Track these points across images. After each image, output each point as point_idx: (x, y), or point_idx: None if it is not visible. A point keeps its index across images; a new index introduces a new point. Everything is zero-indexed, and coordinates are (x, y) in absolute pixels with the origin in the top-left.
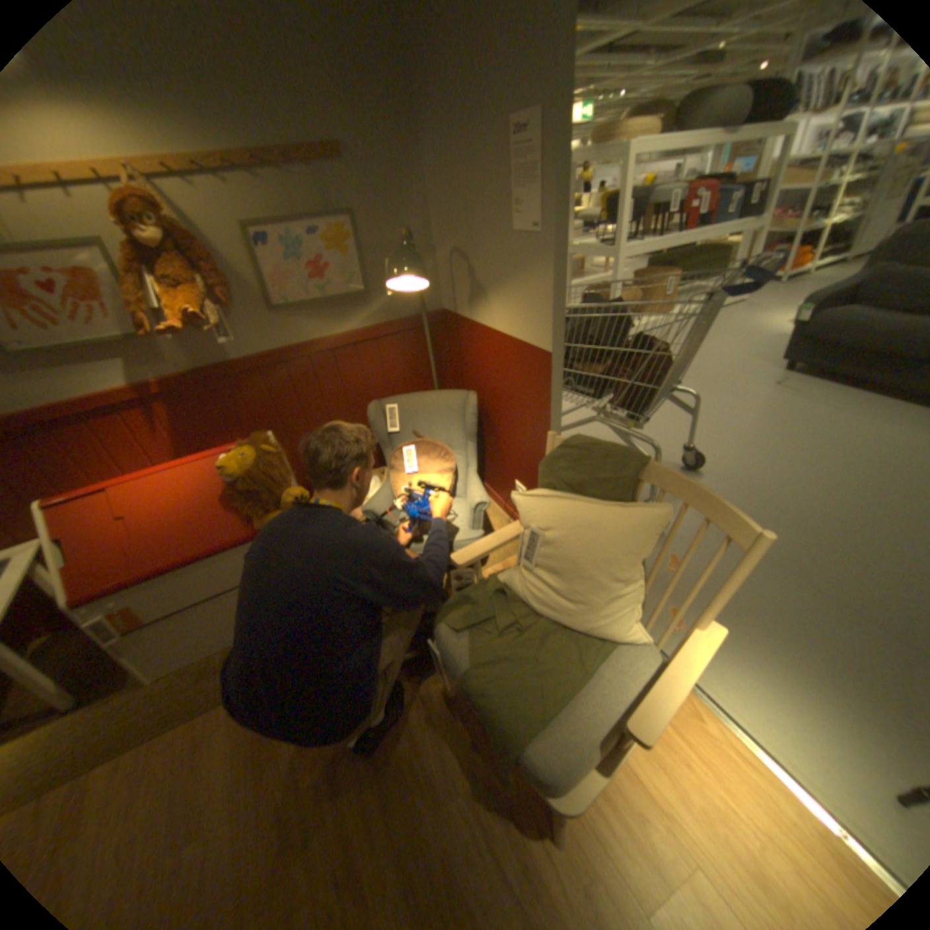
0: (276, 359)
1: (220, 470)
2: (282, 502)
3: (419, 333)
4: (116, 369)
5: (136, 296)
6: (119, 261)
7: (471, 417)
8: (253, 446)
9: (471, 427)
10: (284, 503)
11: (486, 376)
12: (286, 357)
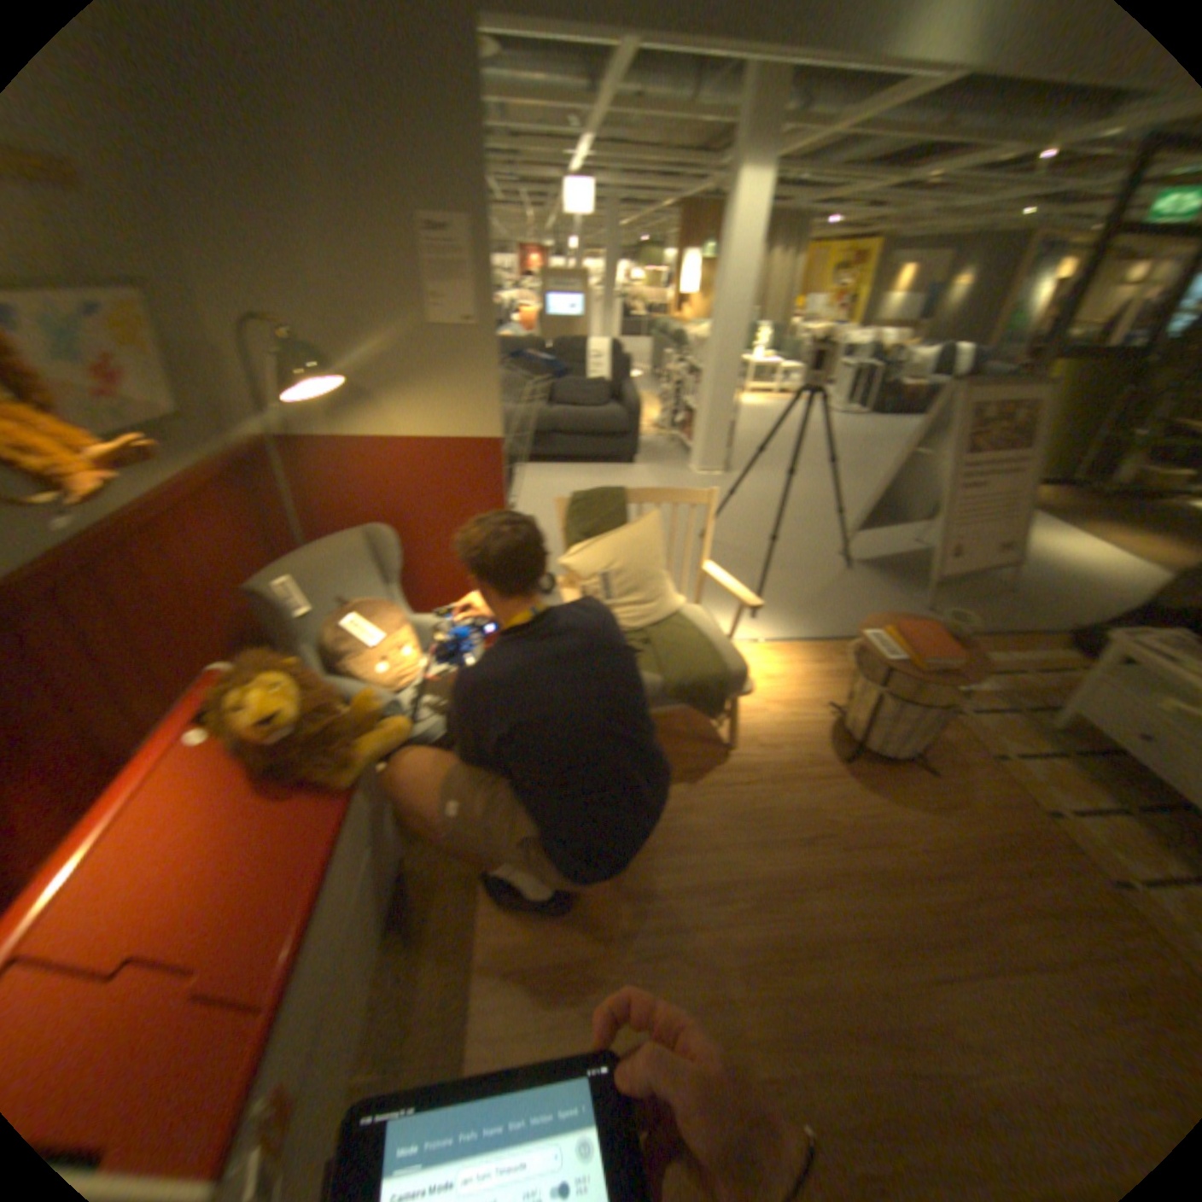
0: (91, 553)
1: (275, 718)
2: (364, 717)
3: (239, 472)
4: None
5: None
6: None
7: (397, 548)
8: (271, 667)
9: (399, 560)
10: (374, 713)
11: (383, 498)
12: (104, 545)
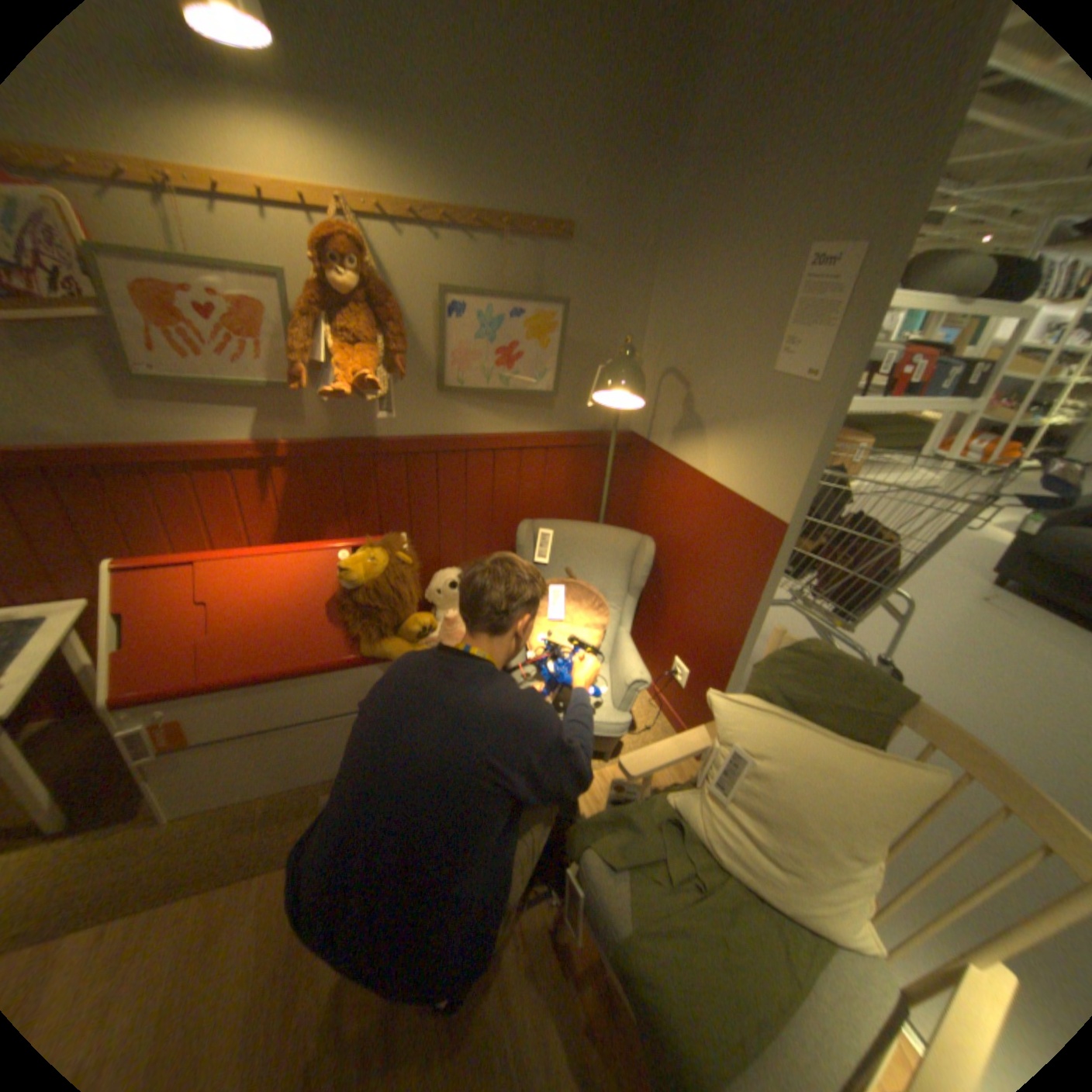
0: (430, 447)
1: (343, 573)
2: (405, 628)
3: (596, 452)
4: (248, 420)
5: (305, 345)
6: (295, 299)
7: (644, 569)
8: (388, 551)
9: (640, 580)
10: (409, 631)
11: (673, 523)
12: (442, 447)
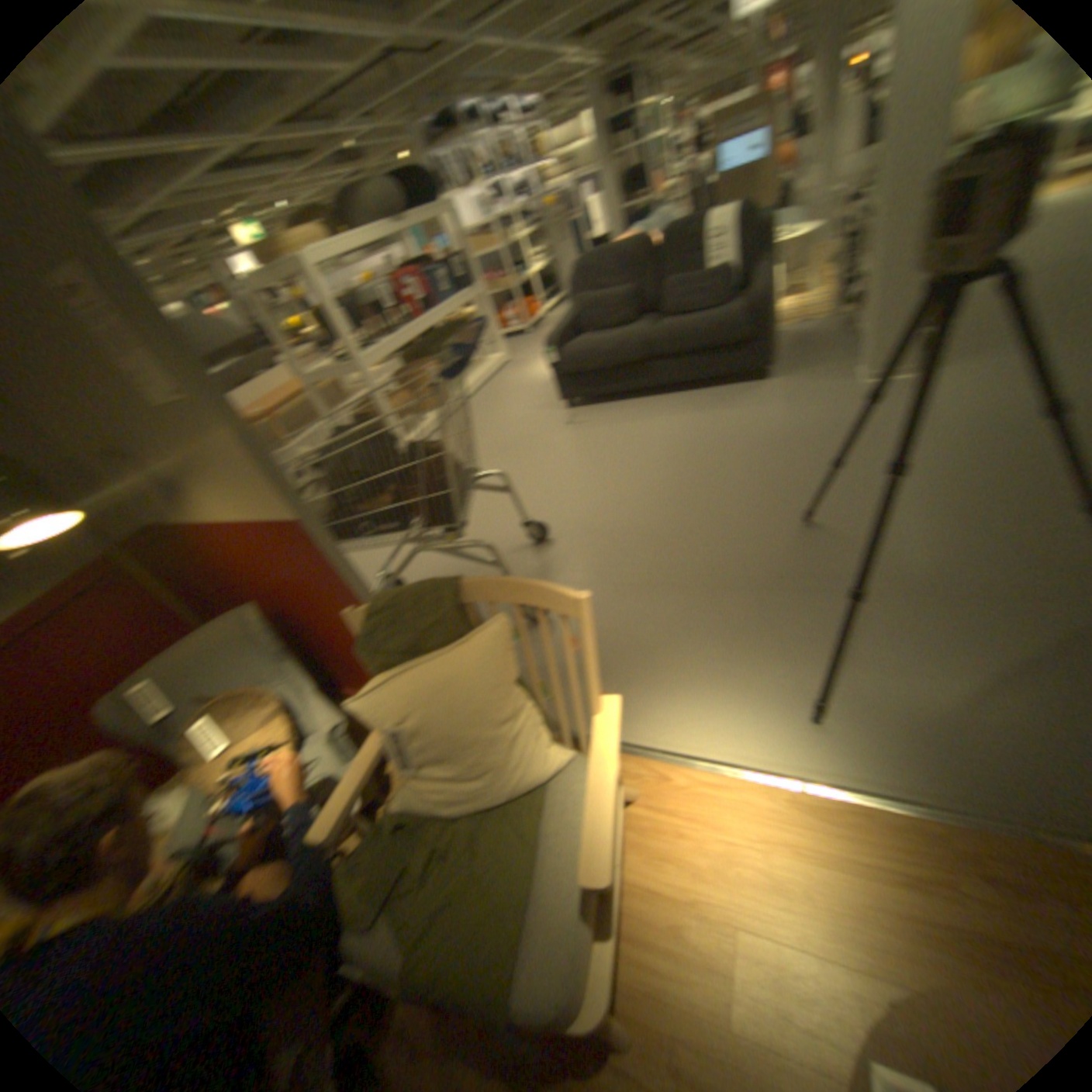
0: None
1: None
2: None
3: (115, 575)
4: None
5: None
6: None
7: (256, 638)
8: None
9: (264, 648)
10: None
11: (246, 579)
12: None
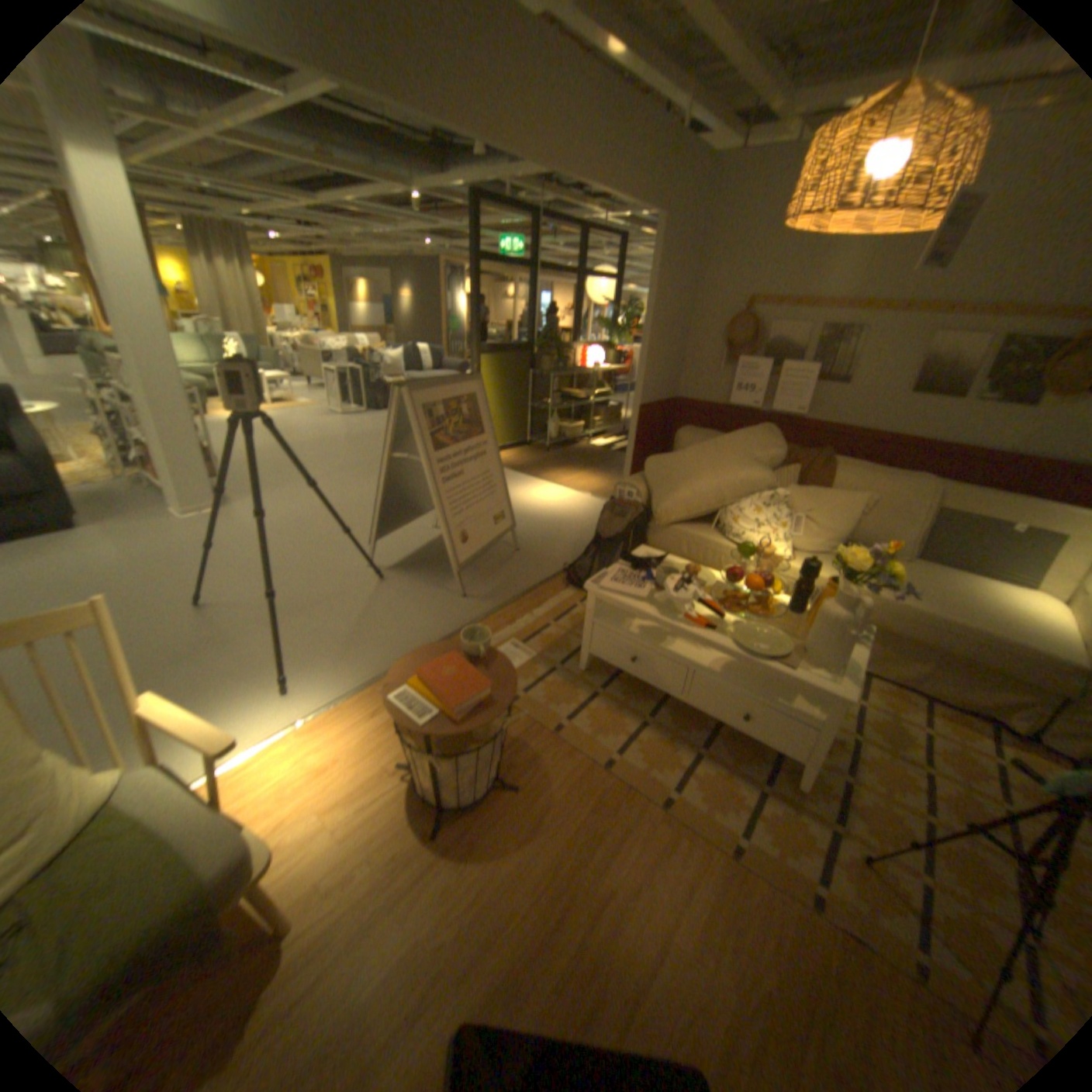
0: None
1: None
2: None
3: None
4: None
5: None
6: None
7: None
8: None
9: None
10: None
11: None
12: None
